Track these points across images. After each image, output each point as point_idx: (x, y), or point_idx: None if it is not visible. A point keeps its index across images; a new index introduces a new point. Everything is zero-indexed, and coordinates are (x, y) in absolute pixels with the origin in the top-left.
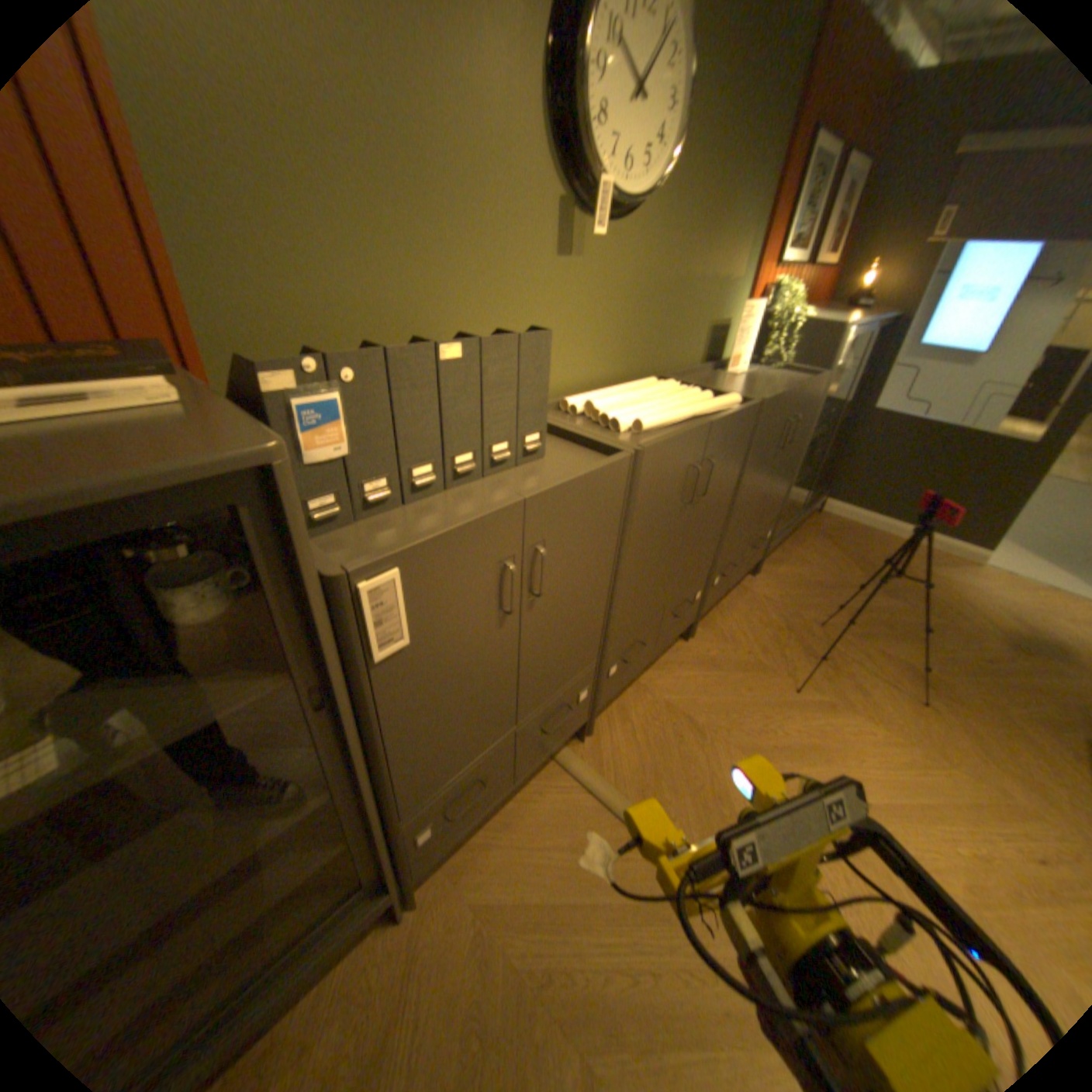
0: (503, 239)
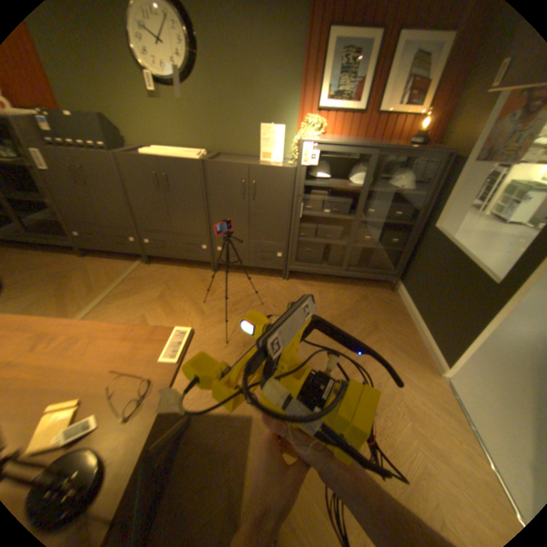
0: (127, 92)
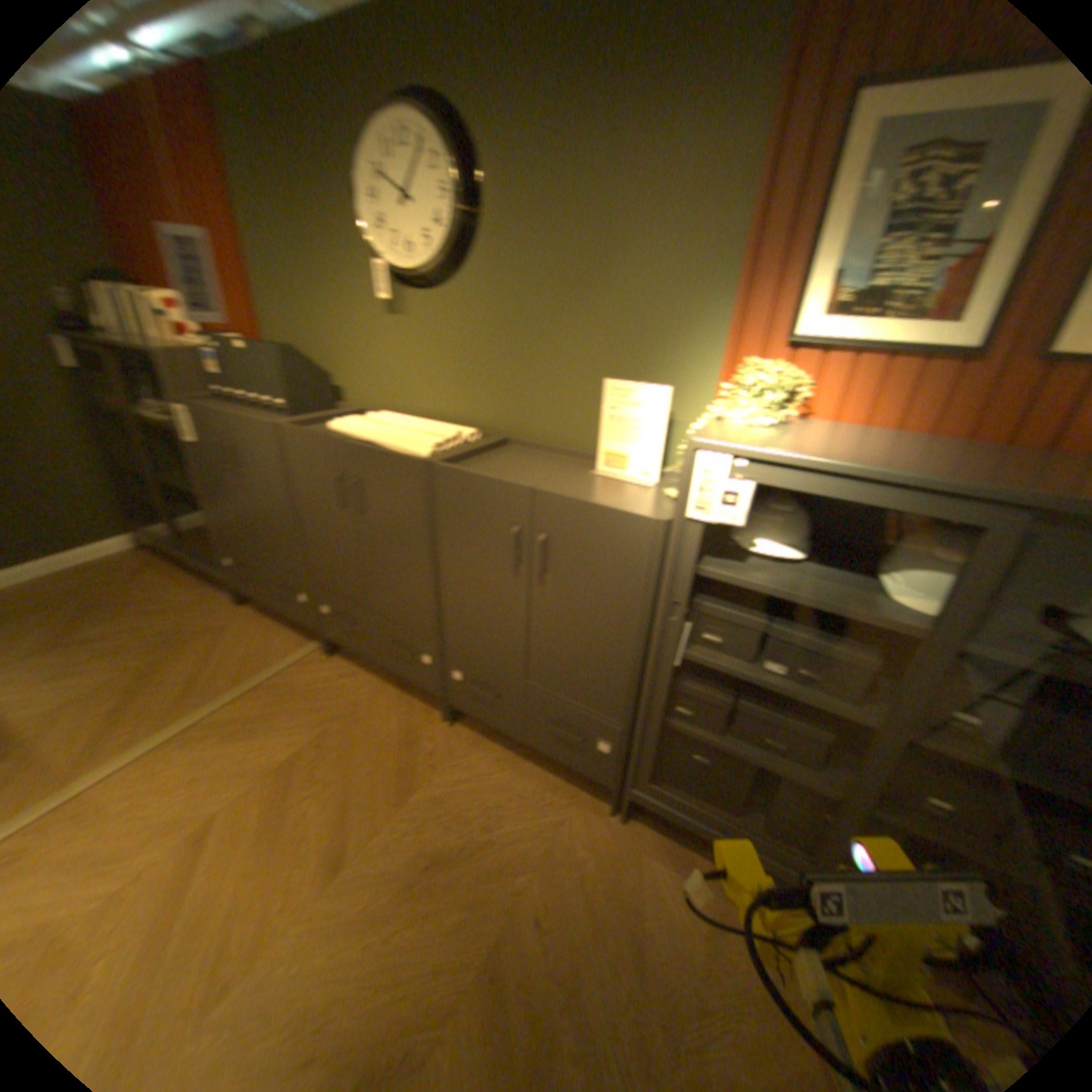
0: (347, 303)
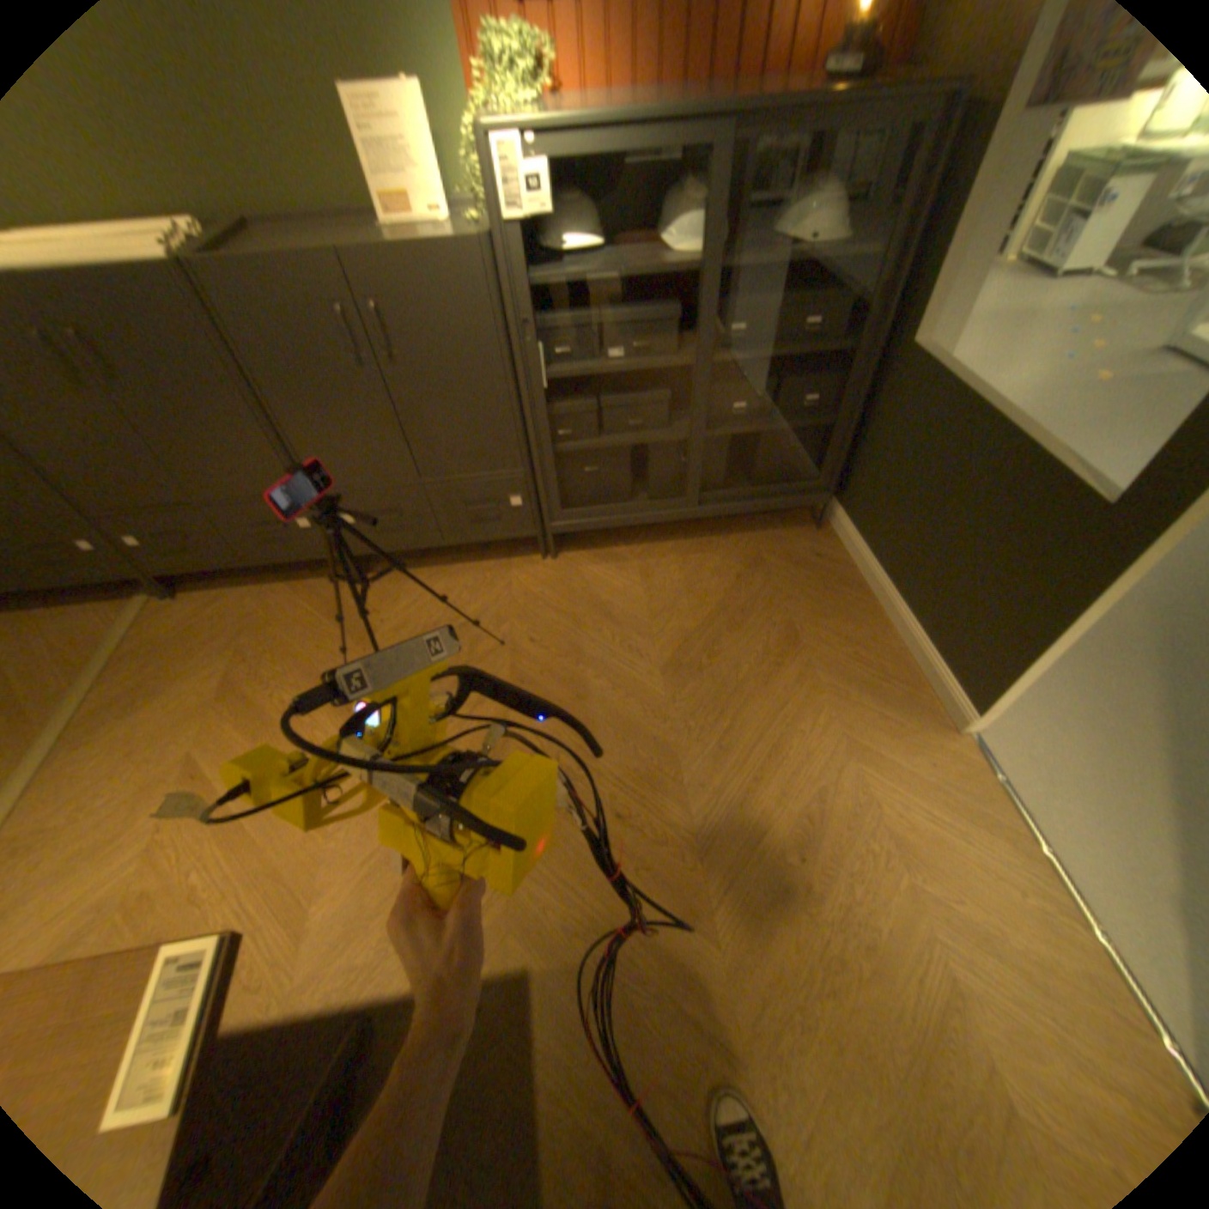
0: None
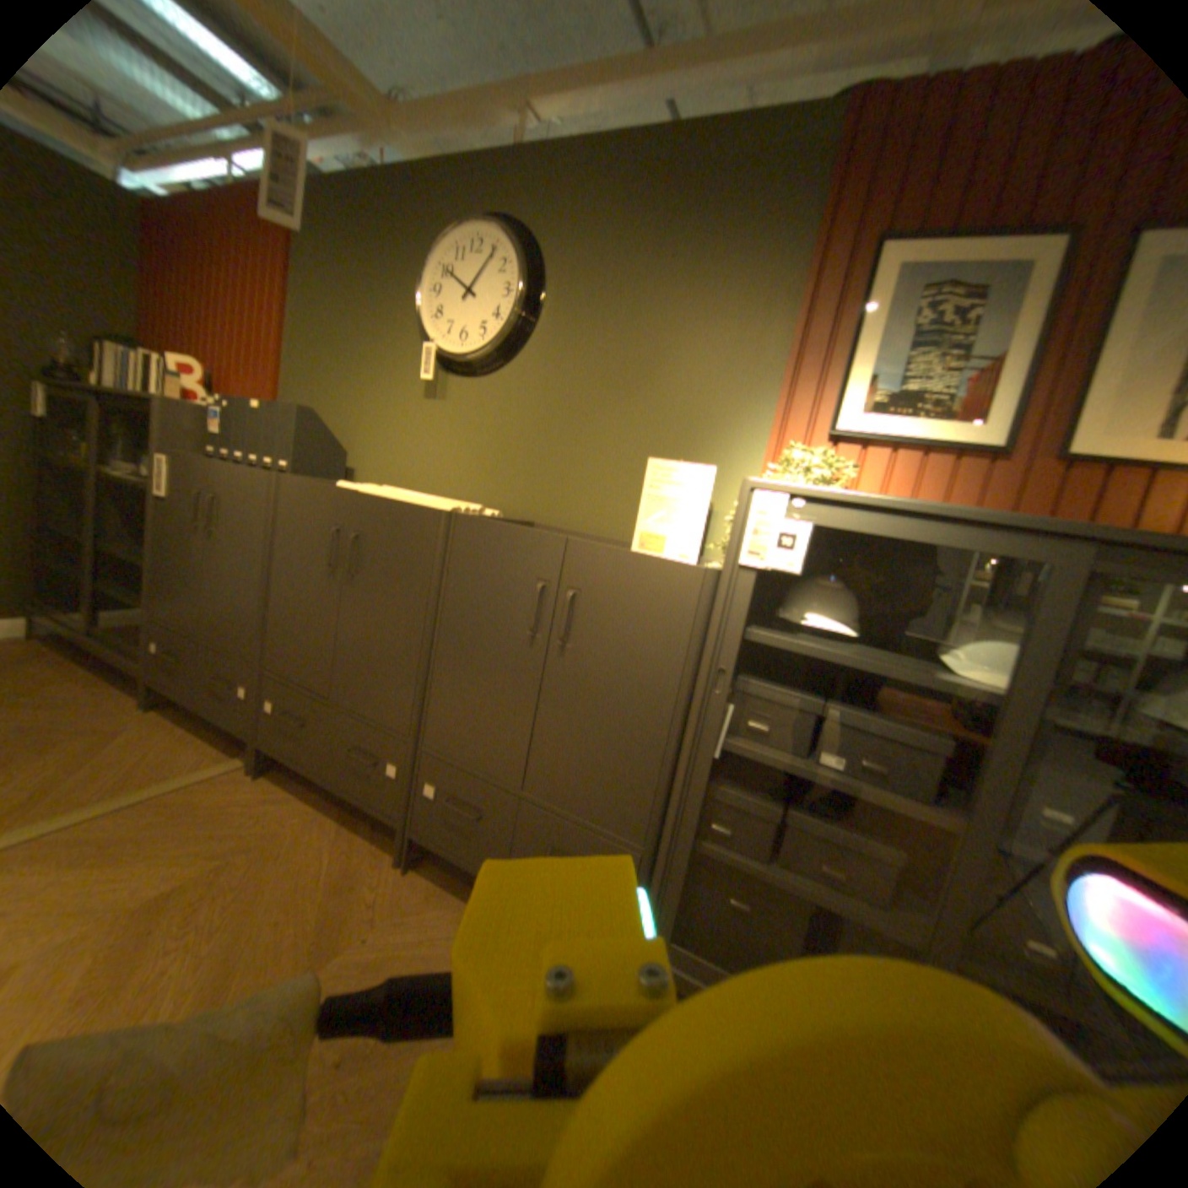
0: (389, 385)
